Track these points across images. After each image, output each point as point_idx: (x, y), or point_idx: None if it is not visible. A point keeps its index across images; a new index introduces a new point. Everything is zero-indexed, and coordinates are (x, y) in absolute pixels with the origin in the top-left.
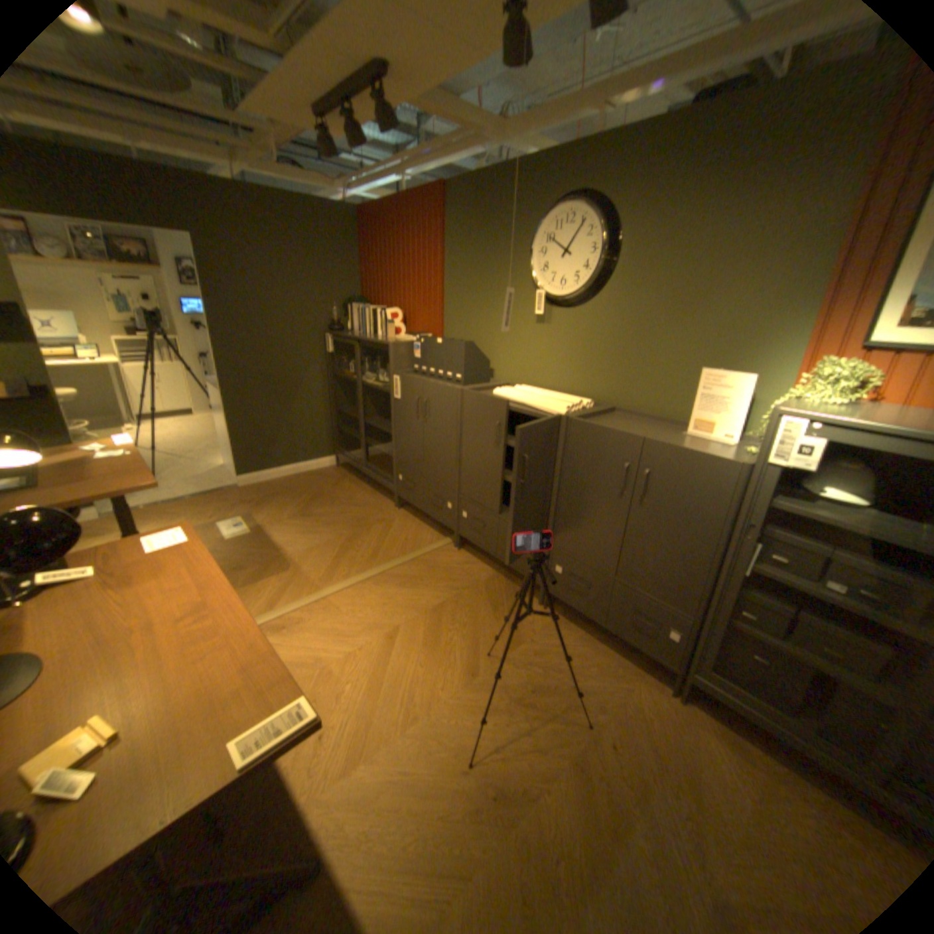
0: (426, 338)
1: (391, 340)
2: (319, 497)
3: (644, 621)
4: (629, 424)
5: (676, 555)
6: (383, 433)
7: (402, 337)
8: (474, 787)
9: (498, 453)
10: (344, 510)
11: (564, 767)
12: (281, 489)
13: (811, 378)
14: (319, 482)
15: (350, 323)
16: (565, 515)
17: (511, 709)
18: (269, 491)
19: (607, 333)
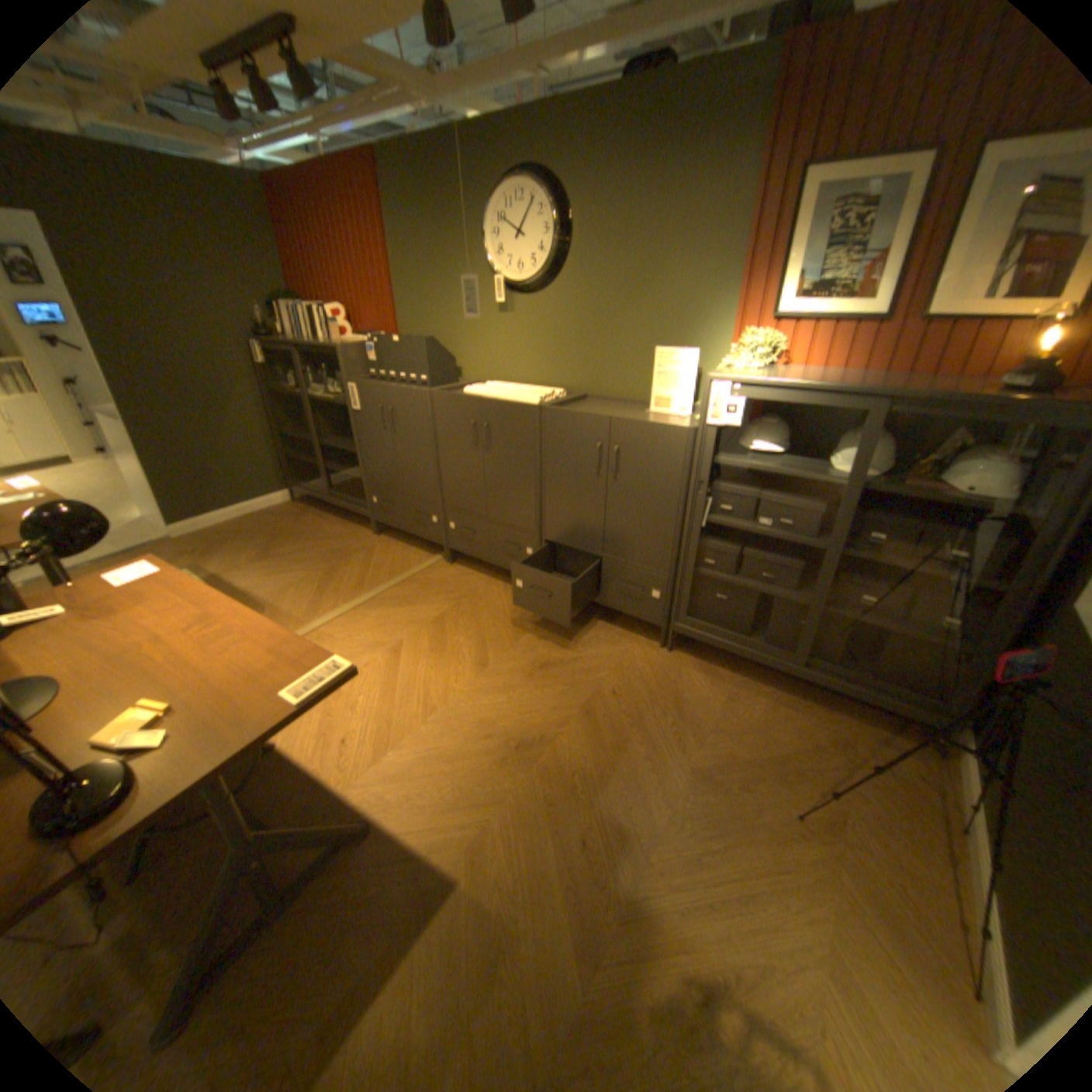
0: (379, 335)
1: (335, 341)
2: (279, 535)
3: (629, 588)
4: (598, 409)
5: (647, 522)
6: (343, 454)
7: (349, 336)
8: (495, 744)
9: (477, 453)
10: (313, 544)
11: (571, 715)
12: (227, 533)
13: (737, 349)
14: (273, 519)
15: (278, 323)
16: (549, 505)
17: (520, 684)
18: (212, 537)
19: (570, 318)
